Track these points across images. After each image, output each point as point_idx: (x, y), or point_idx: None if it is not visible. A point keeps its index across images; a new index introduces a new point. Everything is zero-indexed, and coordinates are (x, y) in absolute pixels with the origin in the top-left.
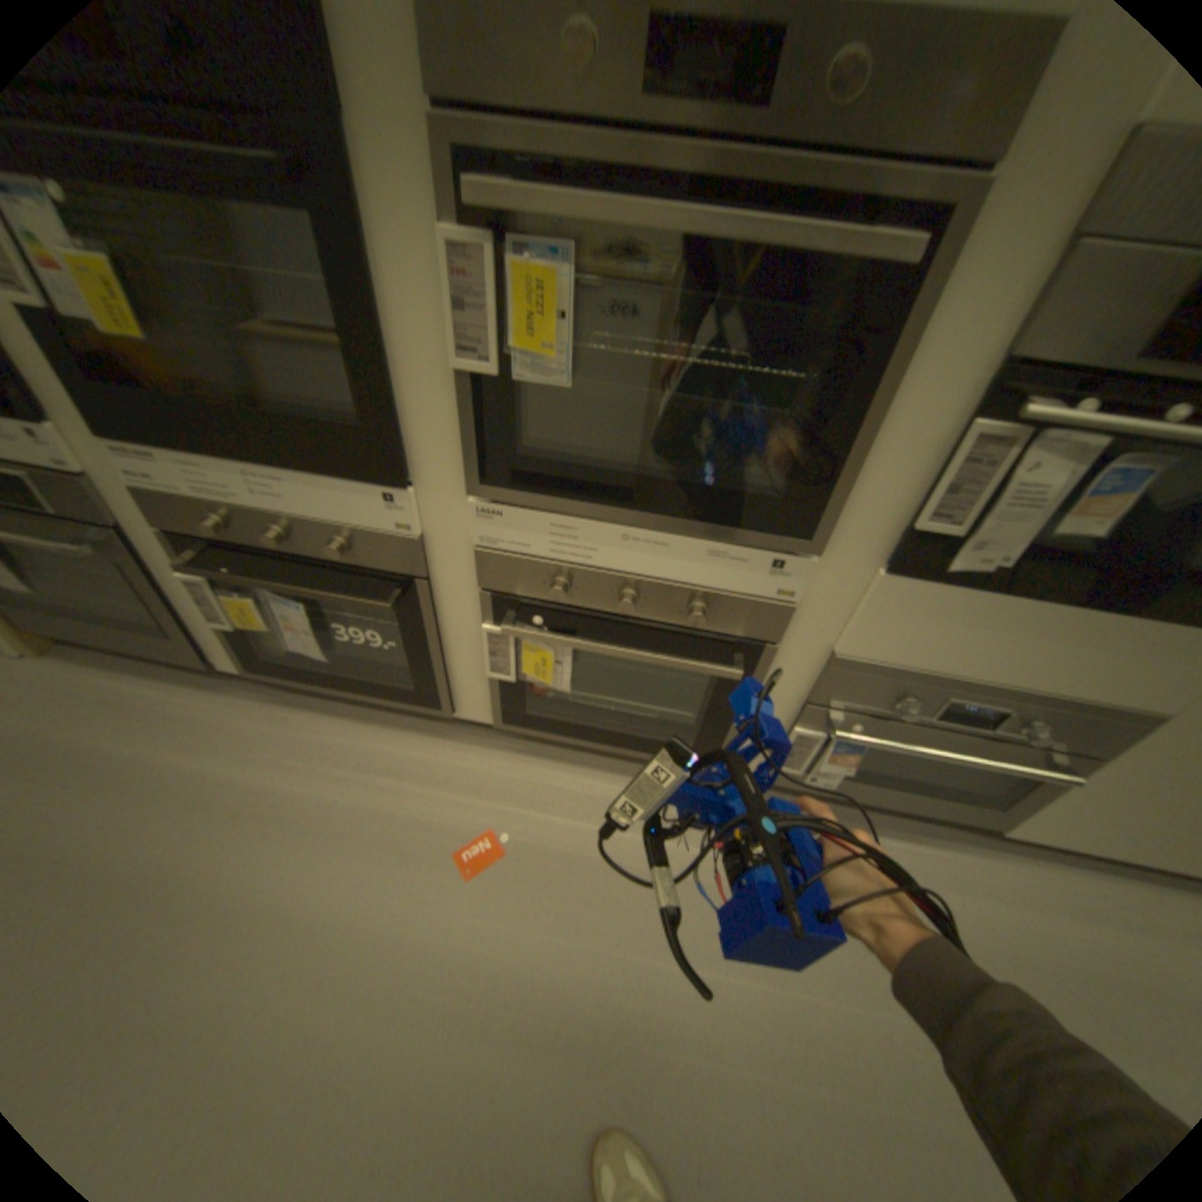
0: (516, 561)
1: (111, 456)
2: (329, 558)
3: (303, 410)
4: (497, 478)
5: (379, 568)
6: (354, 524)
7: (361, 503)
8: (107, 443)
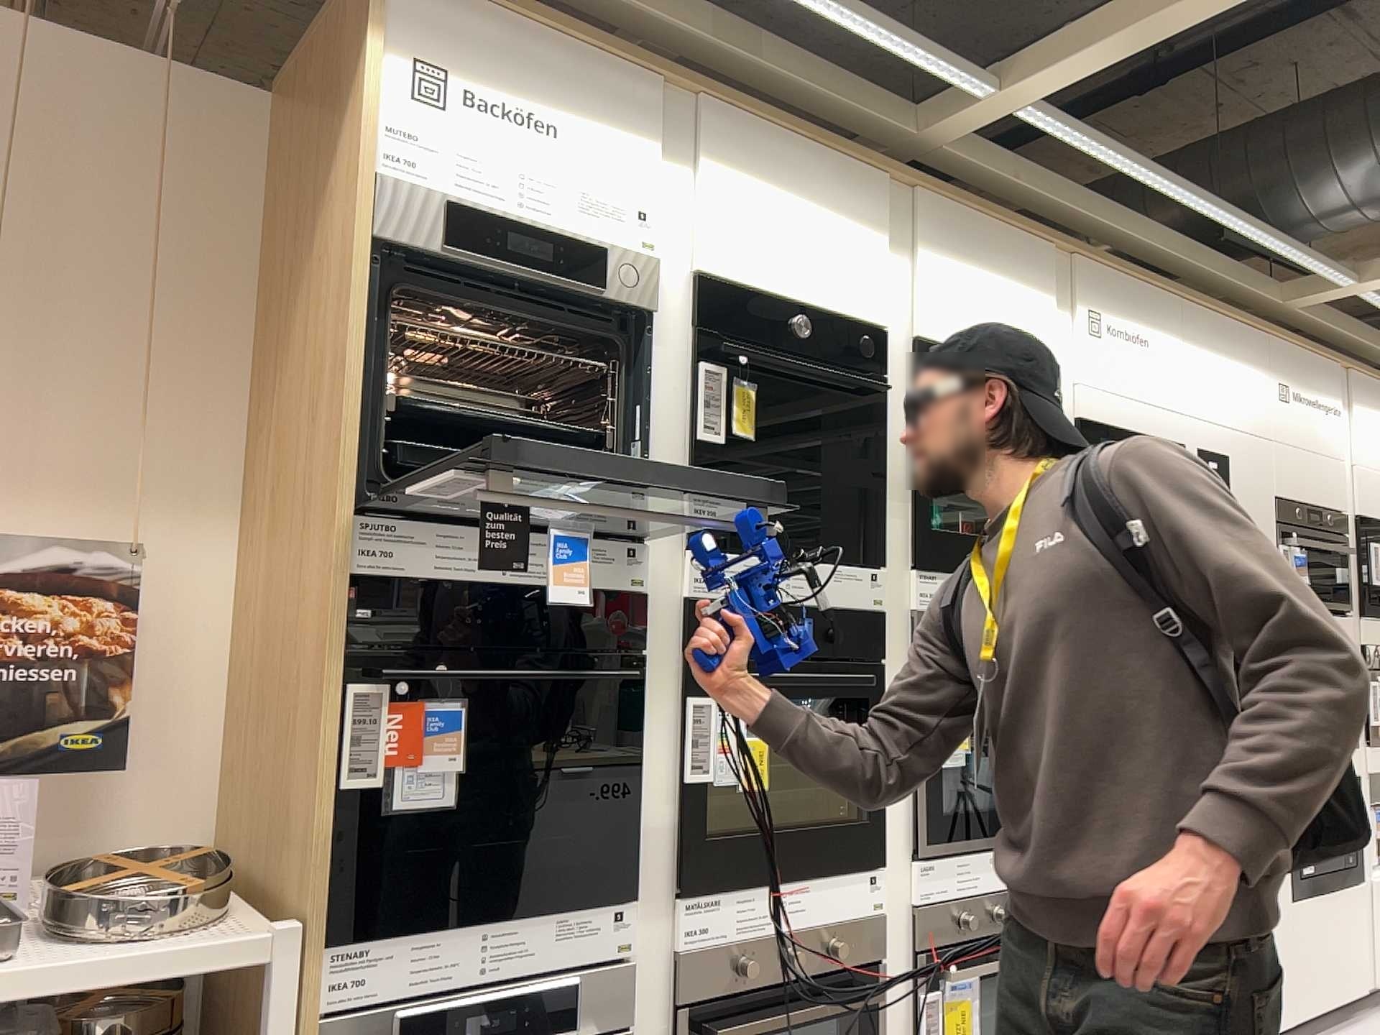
0: (940, 907)
1: (662, 921)
2: (819, 969)
3: (809, 827)
4: (931, 836)
5: (854, 961)
6: (845, 917)
7: (854, 891)
8: (682, 900)
